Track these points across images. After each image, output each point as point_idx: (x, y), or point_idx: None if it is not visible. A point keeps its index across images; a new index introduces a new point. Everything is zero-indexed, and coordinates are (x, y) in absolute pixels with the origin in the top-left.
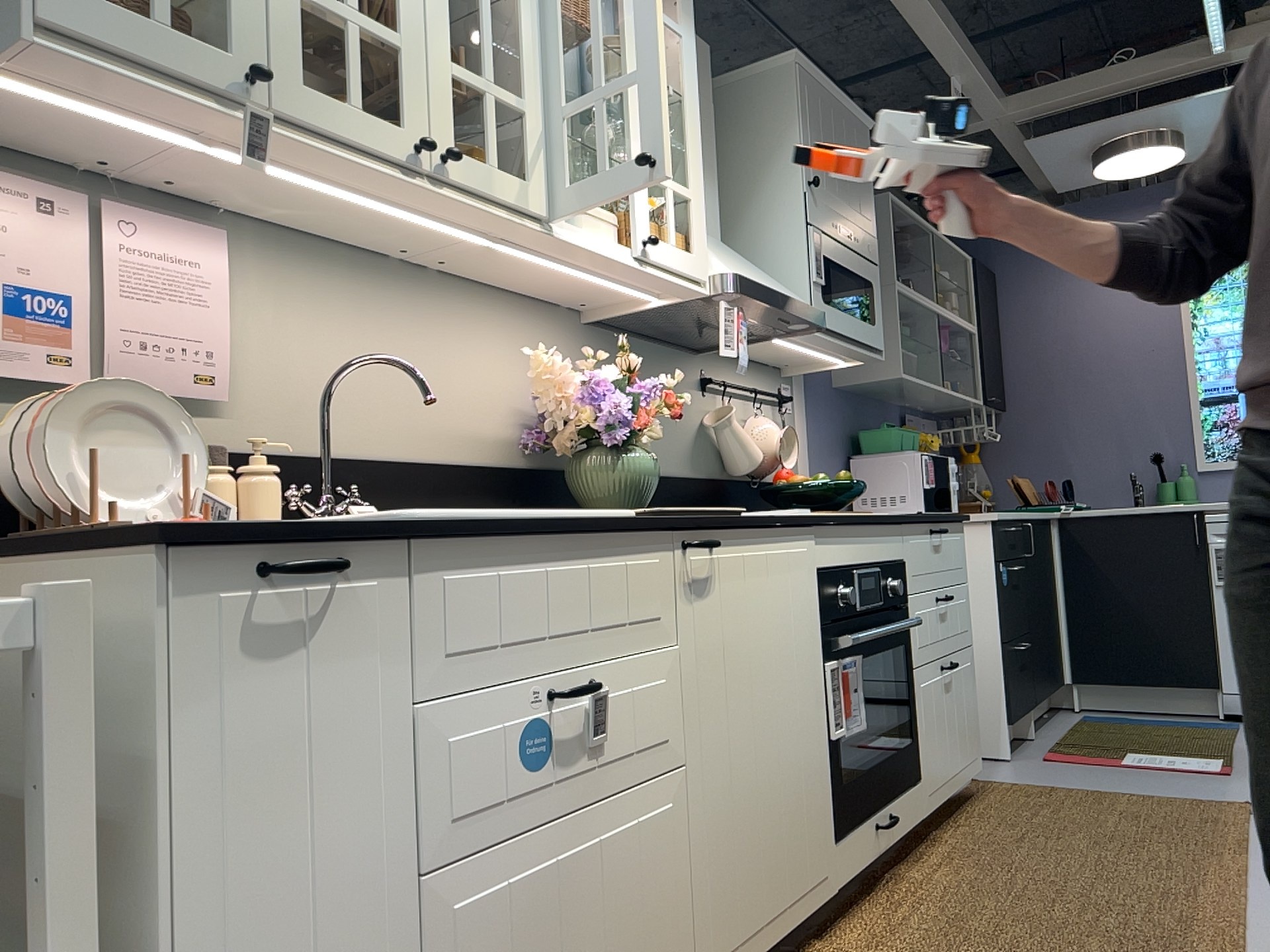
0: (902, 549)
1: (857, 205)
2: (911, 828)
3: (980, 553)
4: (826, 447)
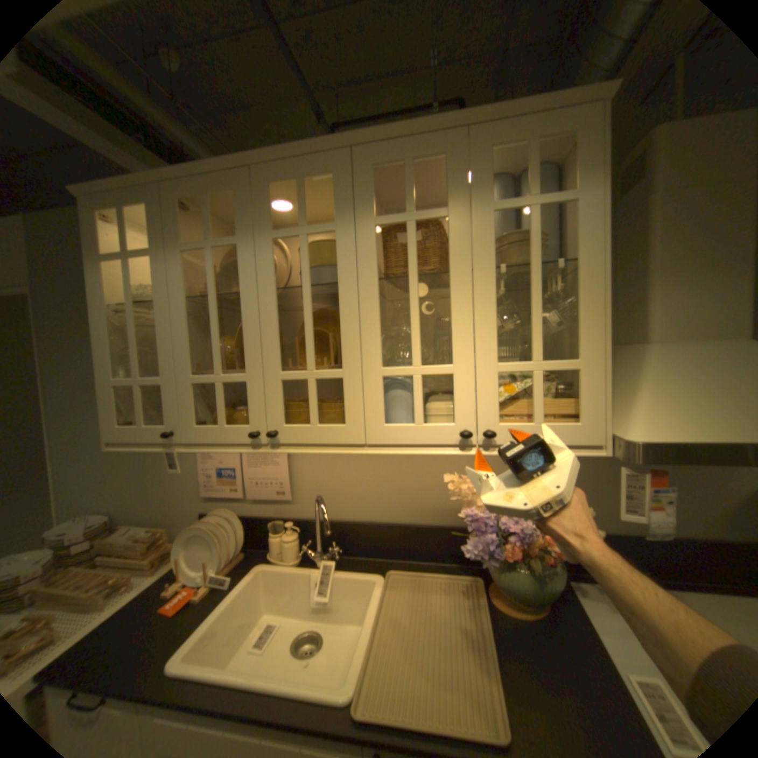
0: None
1: None
2: None
3: None
4: None
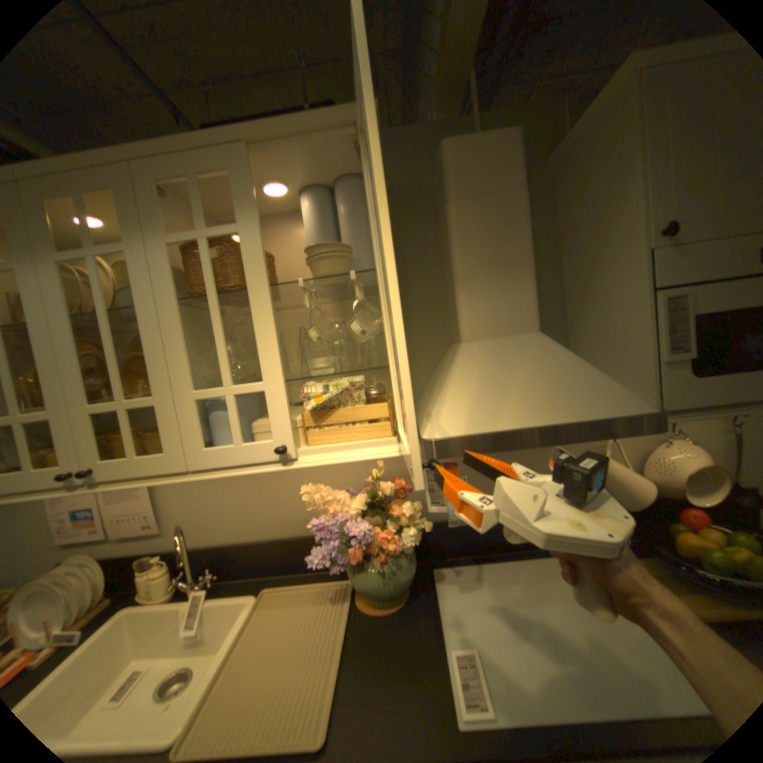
0: None
1: None
2: None
3: None
4: None
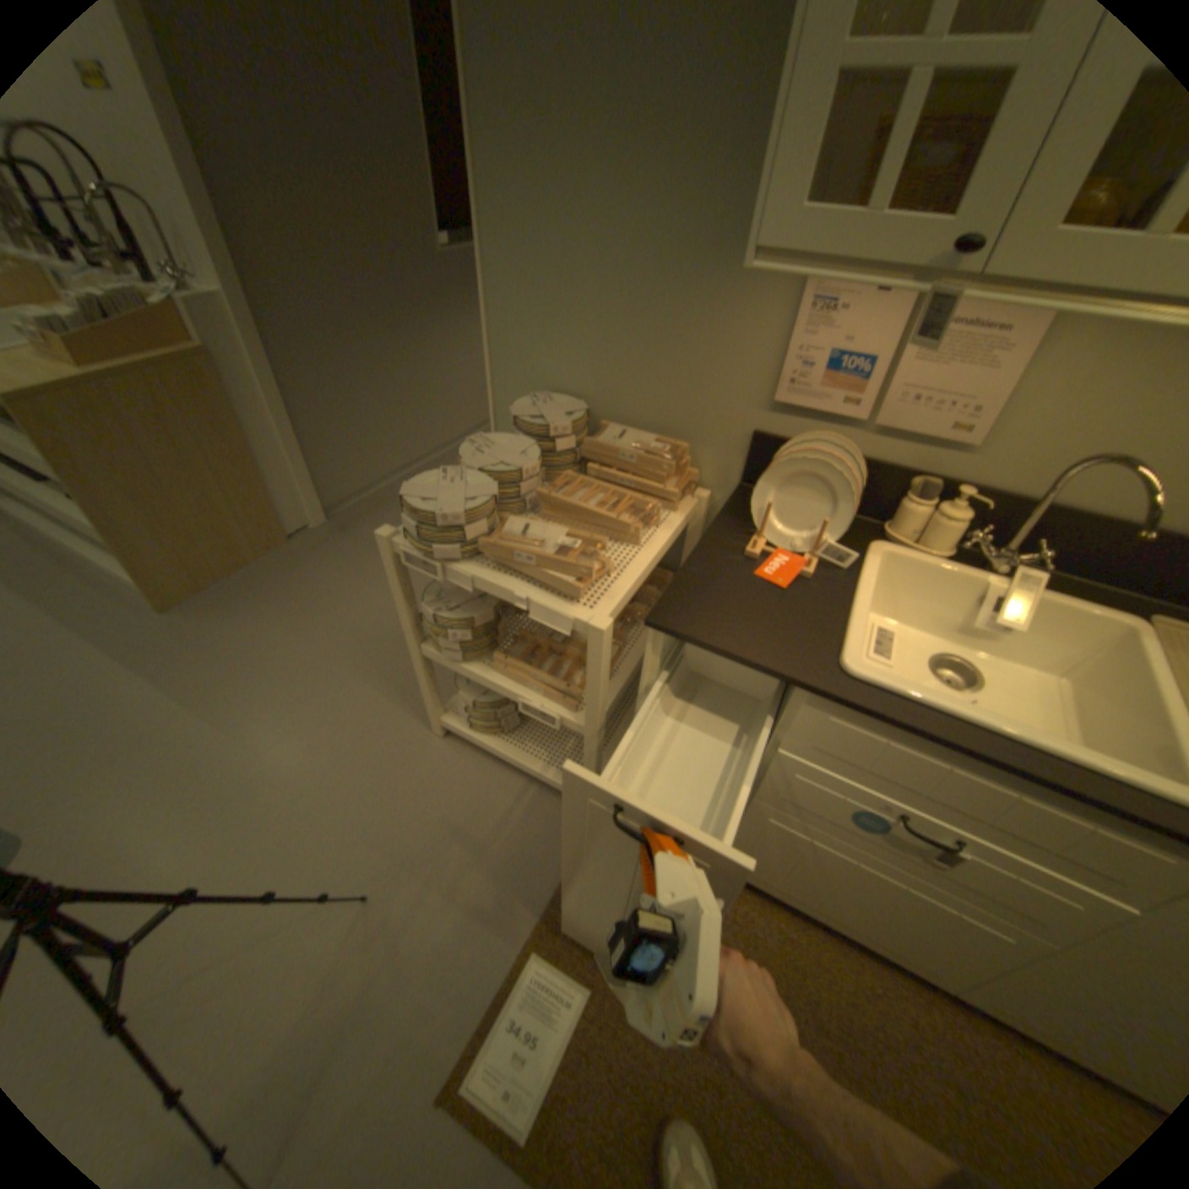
0: None
1: None
2: None
3: None
4: None
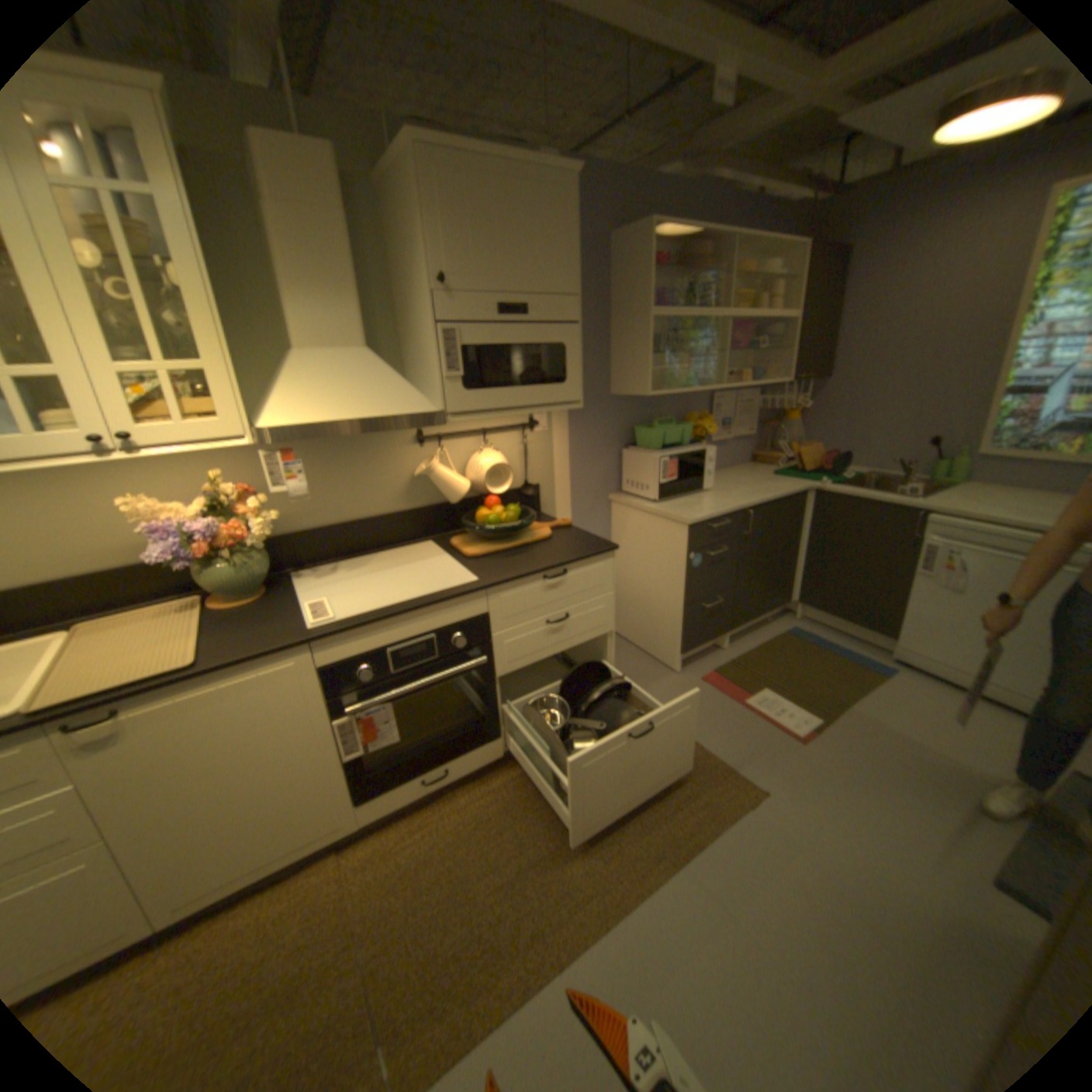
0: (480, 608)
1: (538, 271)
2: (481, 767)
3: (679, 544)
4: (590, 446)
